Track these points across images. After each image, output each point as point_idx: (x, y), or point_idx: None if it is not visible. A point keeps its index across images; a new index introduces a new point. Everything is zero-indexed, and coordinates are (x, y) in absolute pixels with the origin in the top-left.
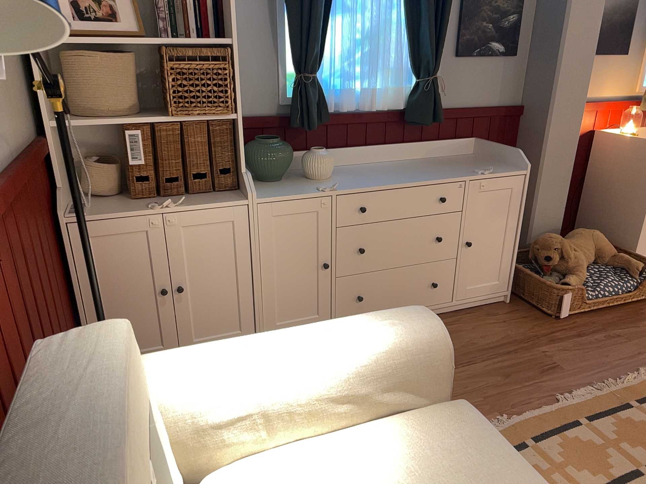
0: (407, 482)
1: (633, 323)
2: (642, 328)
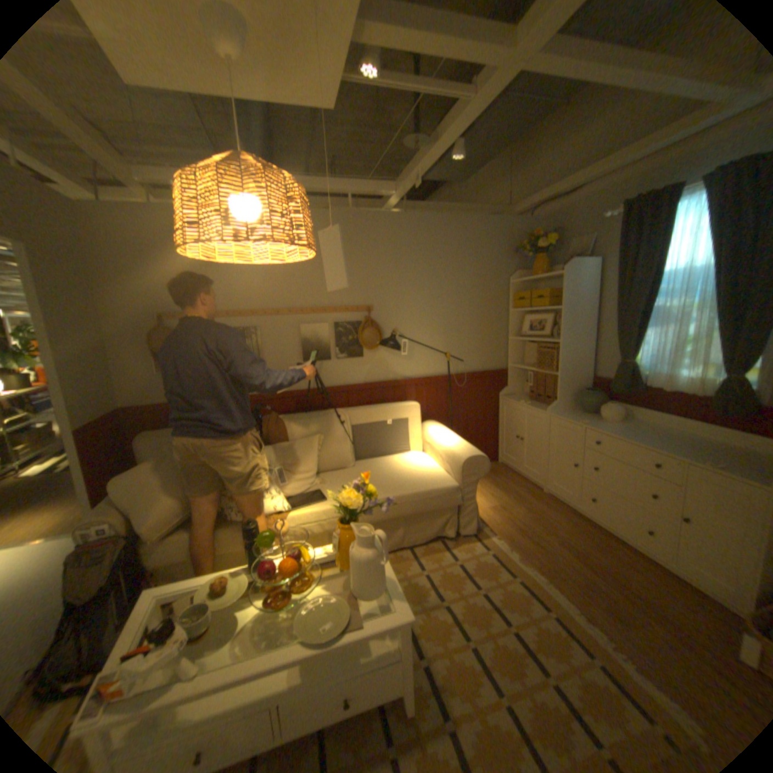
0: (418, 472)
1: None
2: None
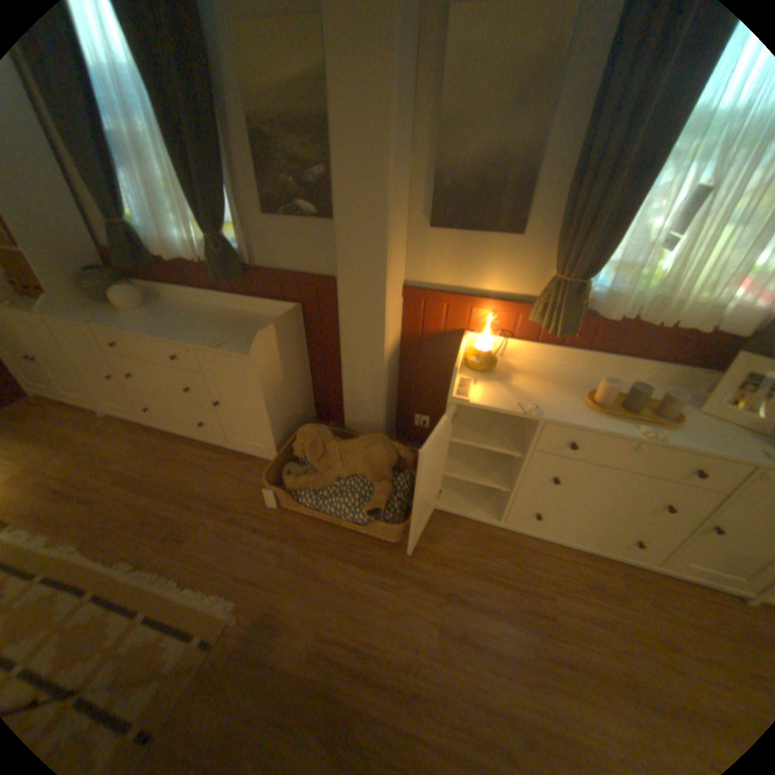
0: None
1: (322, 554)
2: (317, 565)
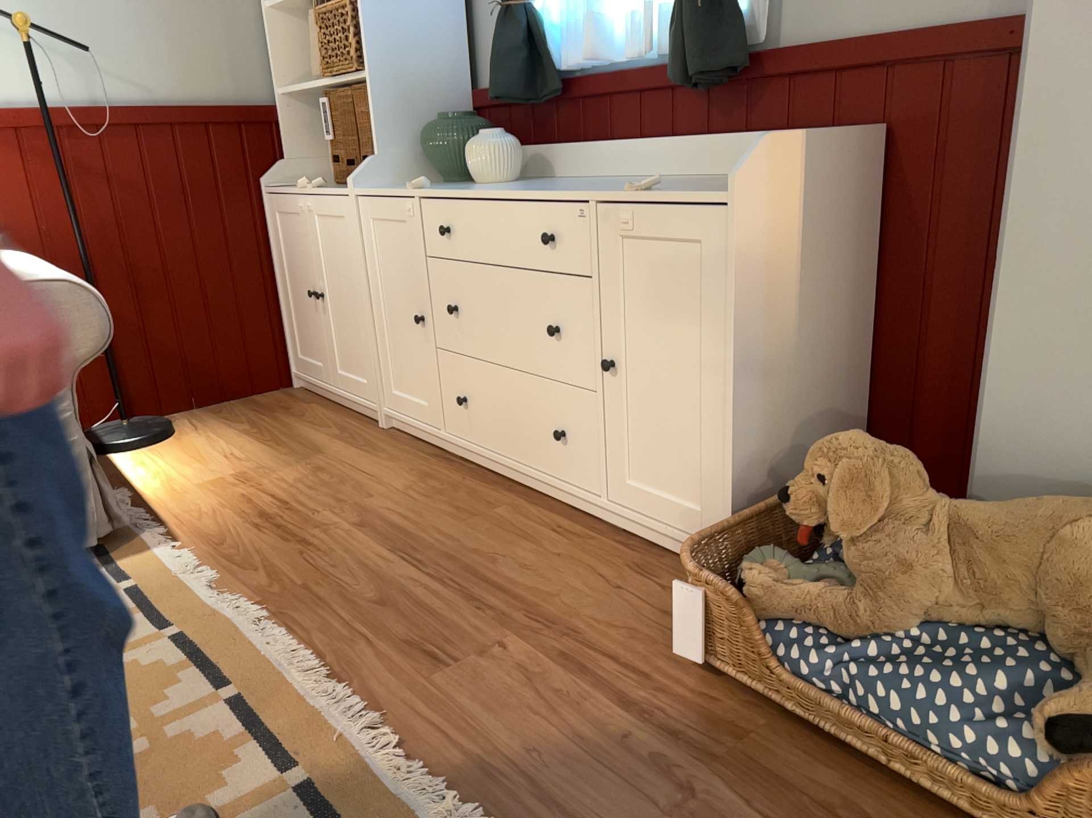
0: None
1: None
2: None
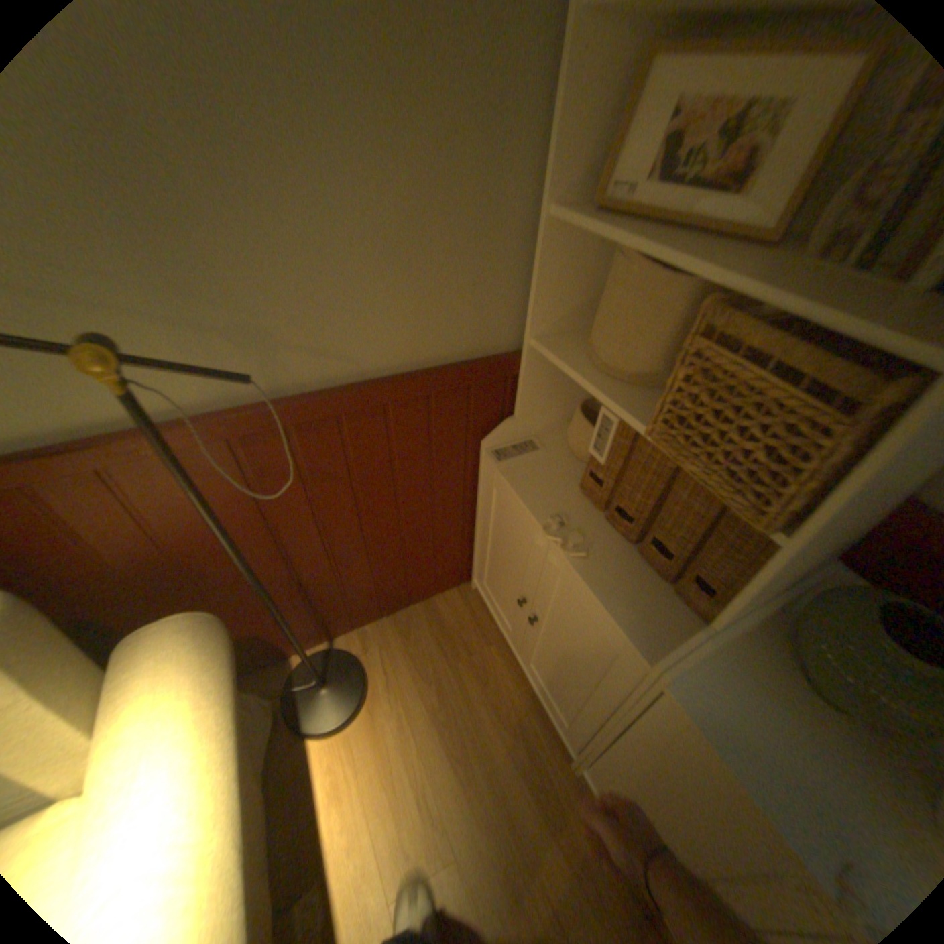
0: None
1: None
2: None
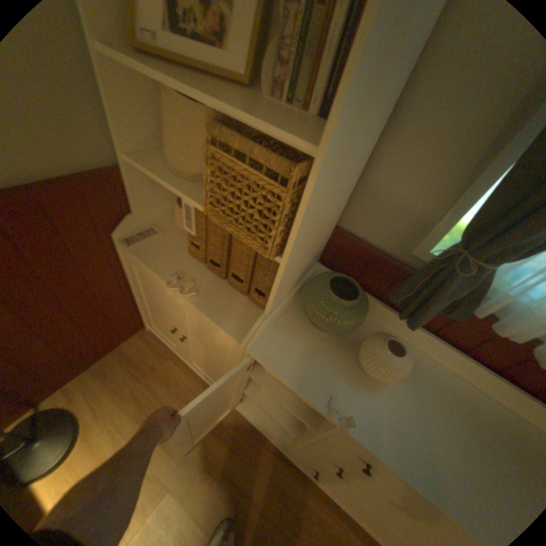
0: None
1: None
2: None
